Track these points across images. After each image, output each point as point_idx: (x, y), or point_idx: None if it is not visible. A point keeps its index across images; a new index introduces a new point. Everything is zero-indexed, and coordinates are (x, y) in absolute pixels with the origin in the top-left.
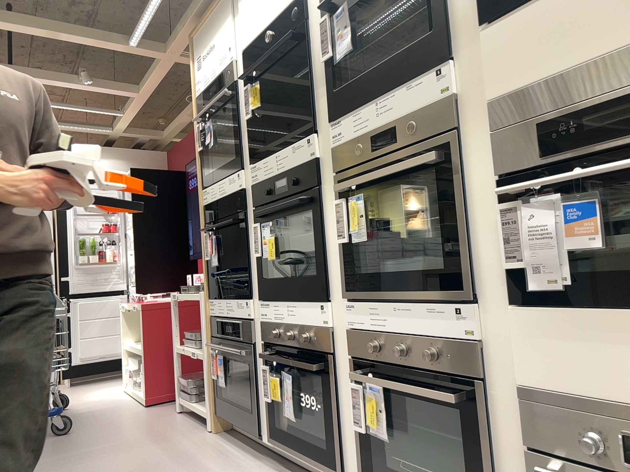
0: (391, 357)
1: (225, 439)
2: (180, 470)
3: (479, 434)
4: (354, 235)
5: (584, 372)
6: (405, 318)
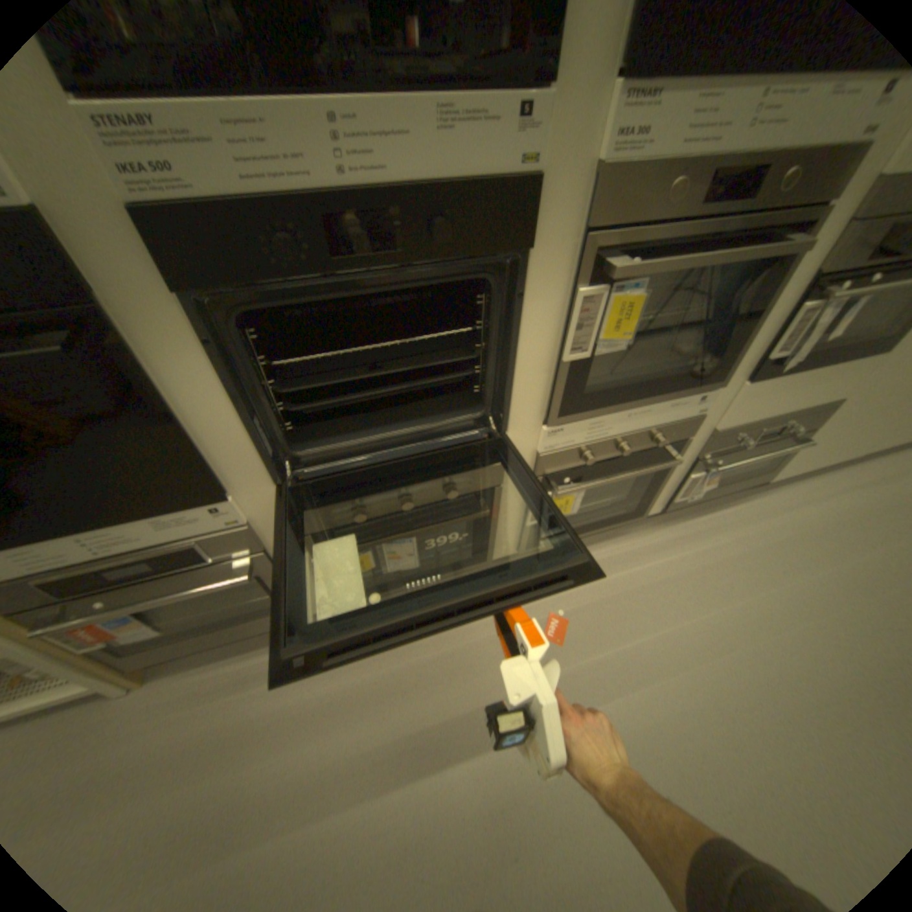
0: (603, 456)
1: (183, 669)
2: (255, 759)
3: (671, 469)
4: (601, 345)
5: (764, 410)
6: (637, 419)
